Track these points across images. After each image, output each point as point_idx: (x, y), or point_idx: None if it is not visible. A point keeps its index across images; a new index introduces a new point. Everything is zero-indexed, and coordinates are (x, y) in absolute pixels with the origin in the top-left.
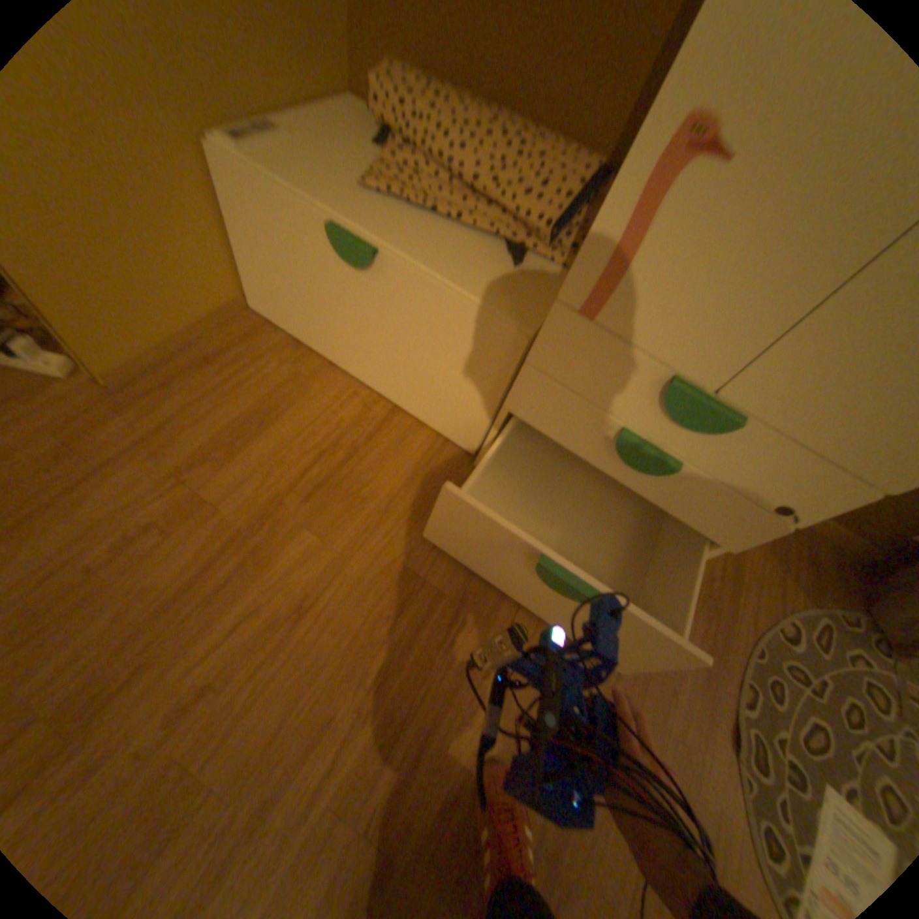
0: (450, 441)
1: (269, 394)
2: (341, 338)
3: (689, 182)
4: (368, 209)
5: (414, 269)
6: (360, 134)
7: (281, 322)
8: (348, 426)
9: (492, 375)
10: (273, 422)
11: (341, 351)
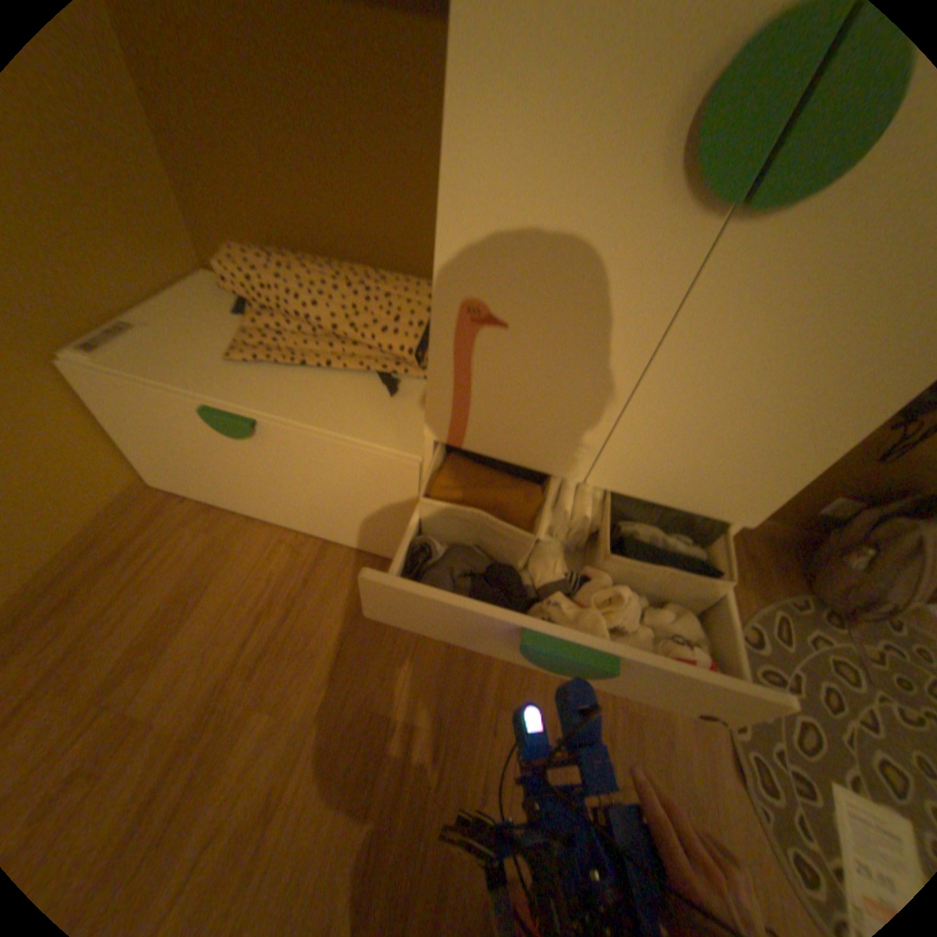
0: (388, 559)
1: (187, 573)
2: (249, 495)
3: (485, 343)
4: (237, 383)
5: (295, 429)
6: (217, 308)
7: (185, 492)
8: (279, 579)
9: (400, 498)
10: (197, 602)
11: (254, 505)
